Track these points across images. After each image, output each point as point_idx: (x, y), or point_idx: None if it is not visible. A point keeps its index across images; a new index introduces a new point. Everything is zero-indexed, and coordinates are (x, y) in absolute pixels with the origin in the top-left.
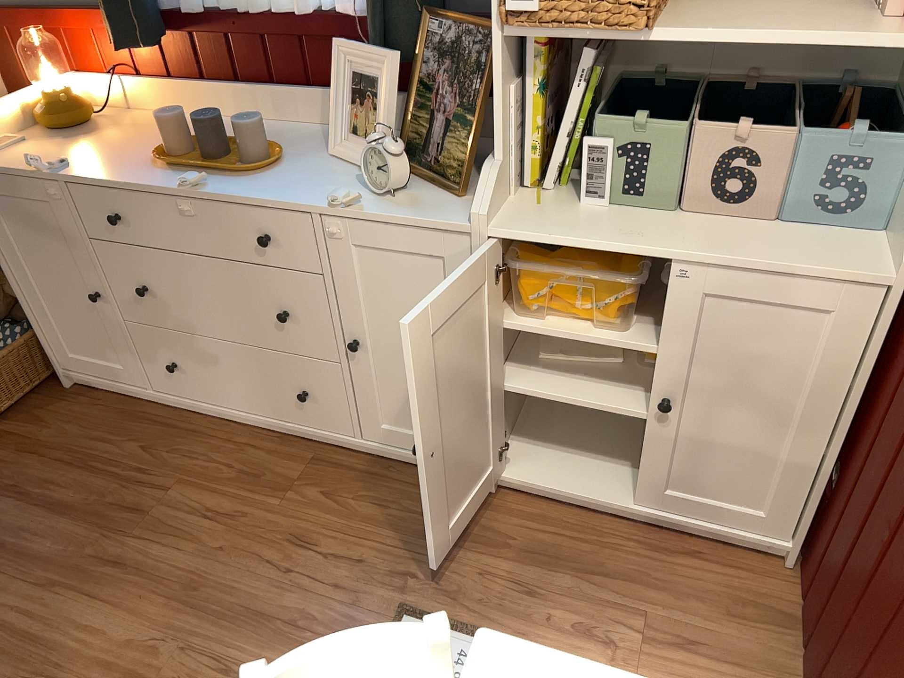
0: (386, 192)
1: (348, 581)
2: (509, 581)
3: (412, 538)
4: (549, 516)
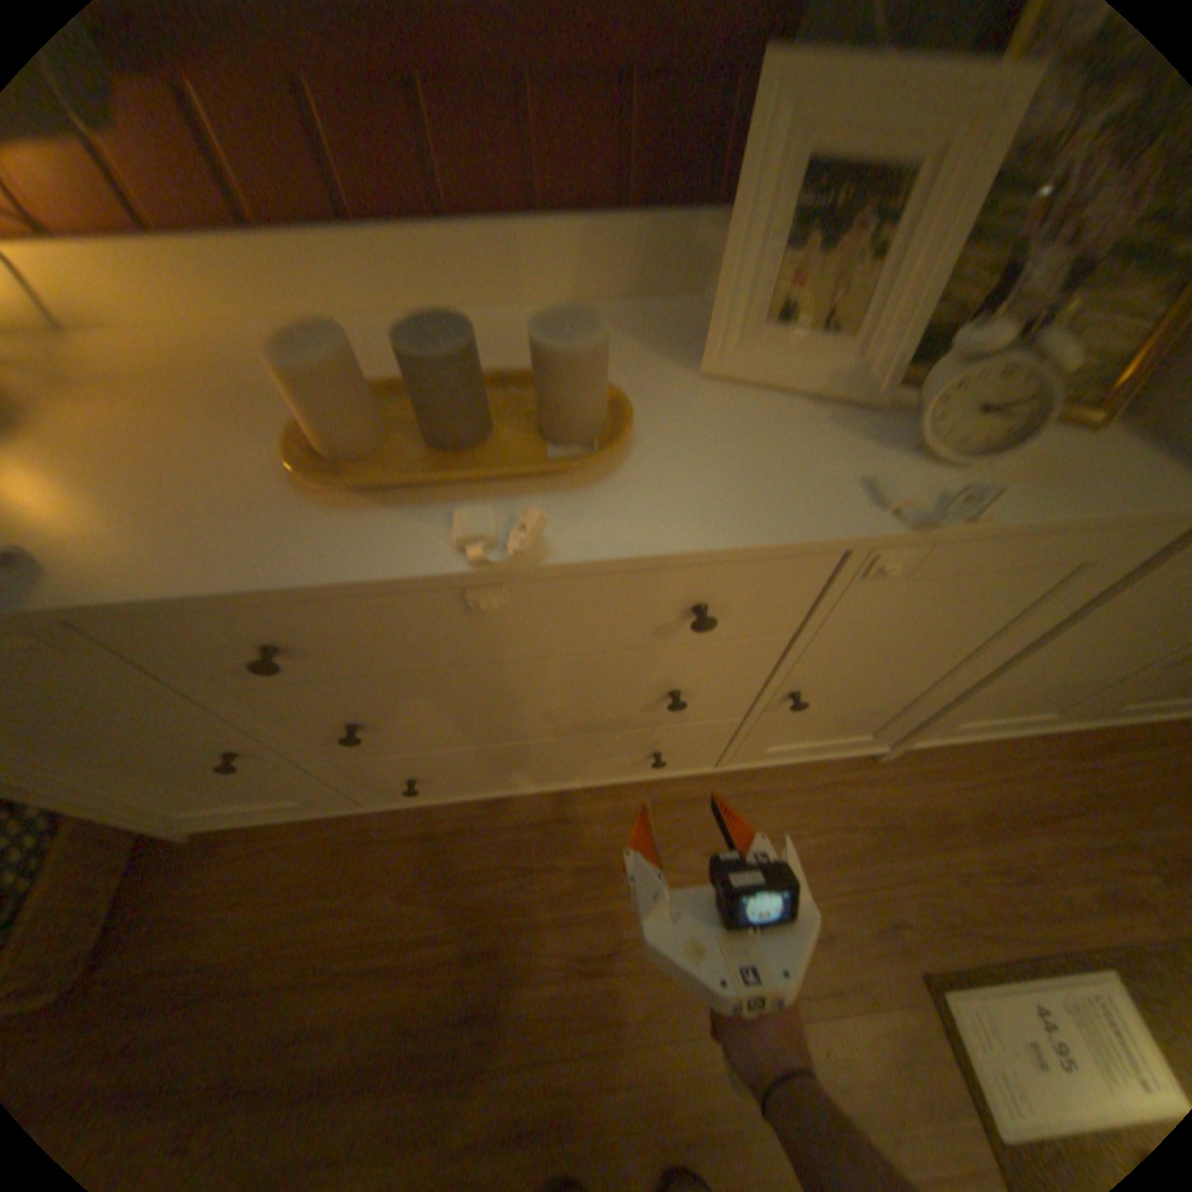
0: (994, 456)
1: (846, 988)
2: (1002, 884)
3: (862, 877)
4: (966, 770)
